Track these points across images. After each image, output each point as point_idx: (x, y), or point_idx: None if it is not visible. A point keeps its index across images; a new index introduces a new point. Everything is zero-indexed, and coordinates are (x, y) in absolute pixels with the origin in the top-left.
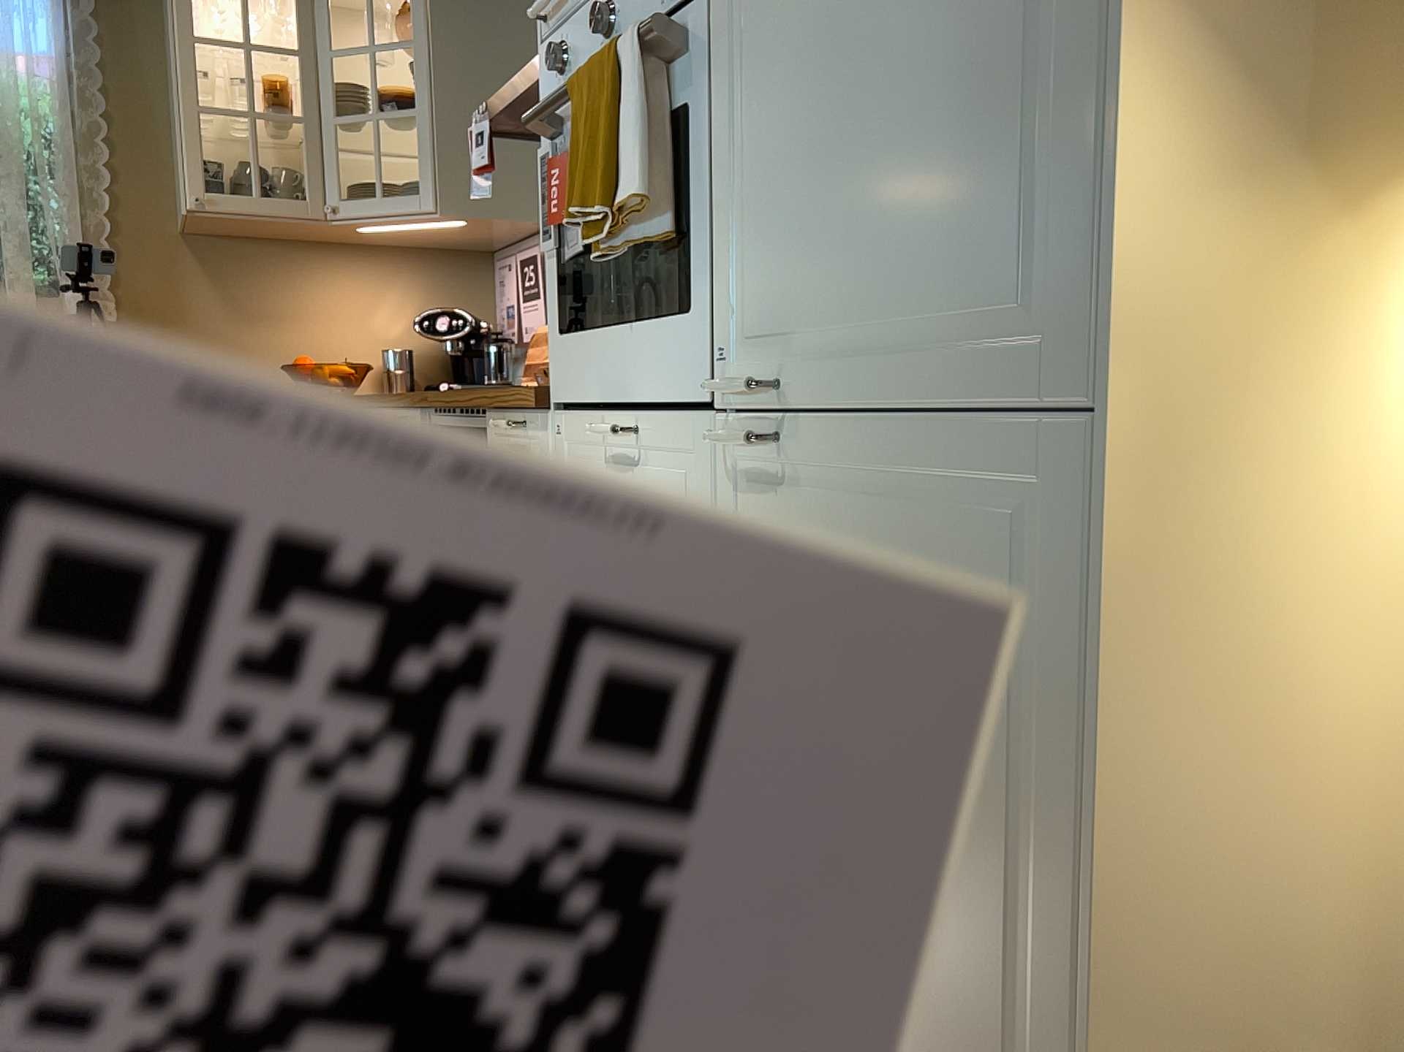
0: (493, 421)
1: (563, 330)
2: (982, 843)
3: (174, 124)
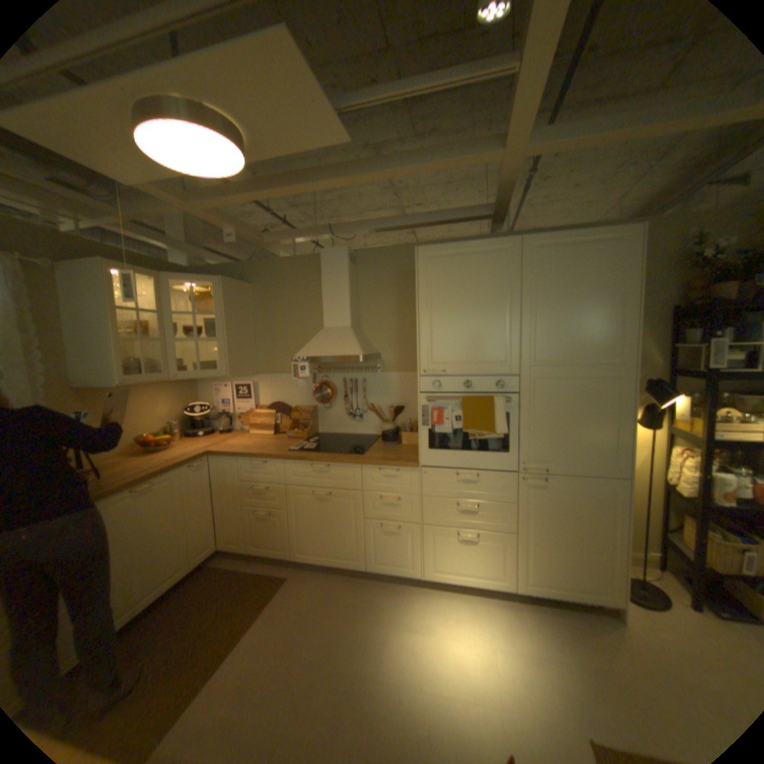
0: (368, 468)
1: (428, 449)
2: (600, 539)
3: (68, 338)
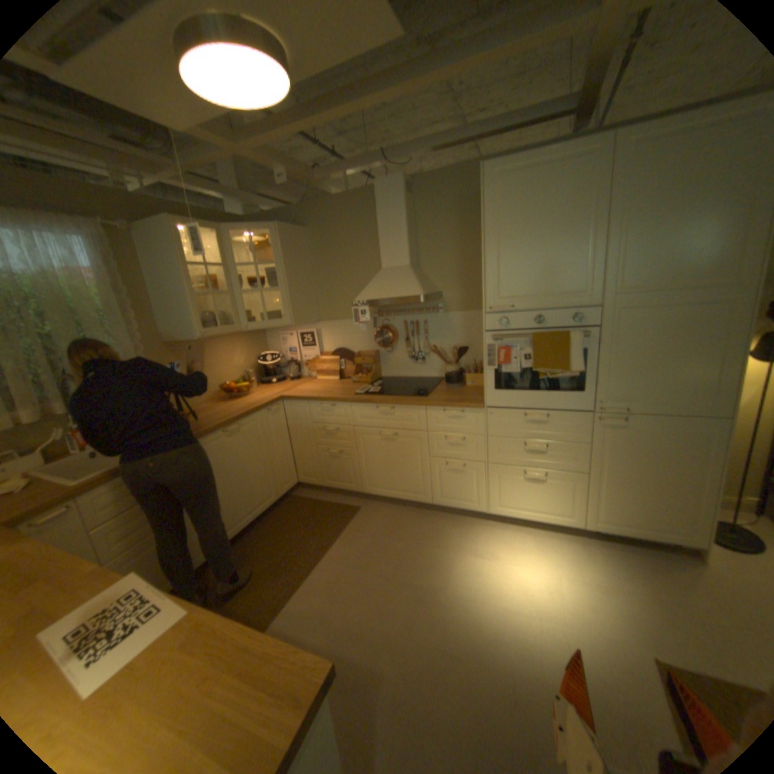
0: (432, 410)
1: (493, 389)
2: (685, 480)
3: (152, 296)
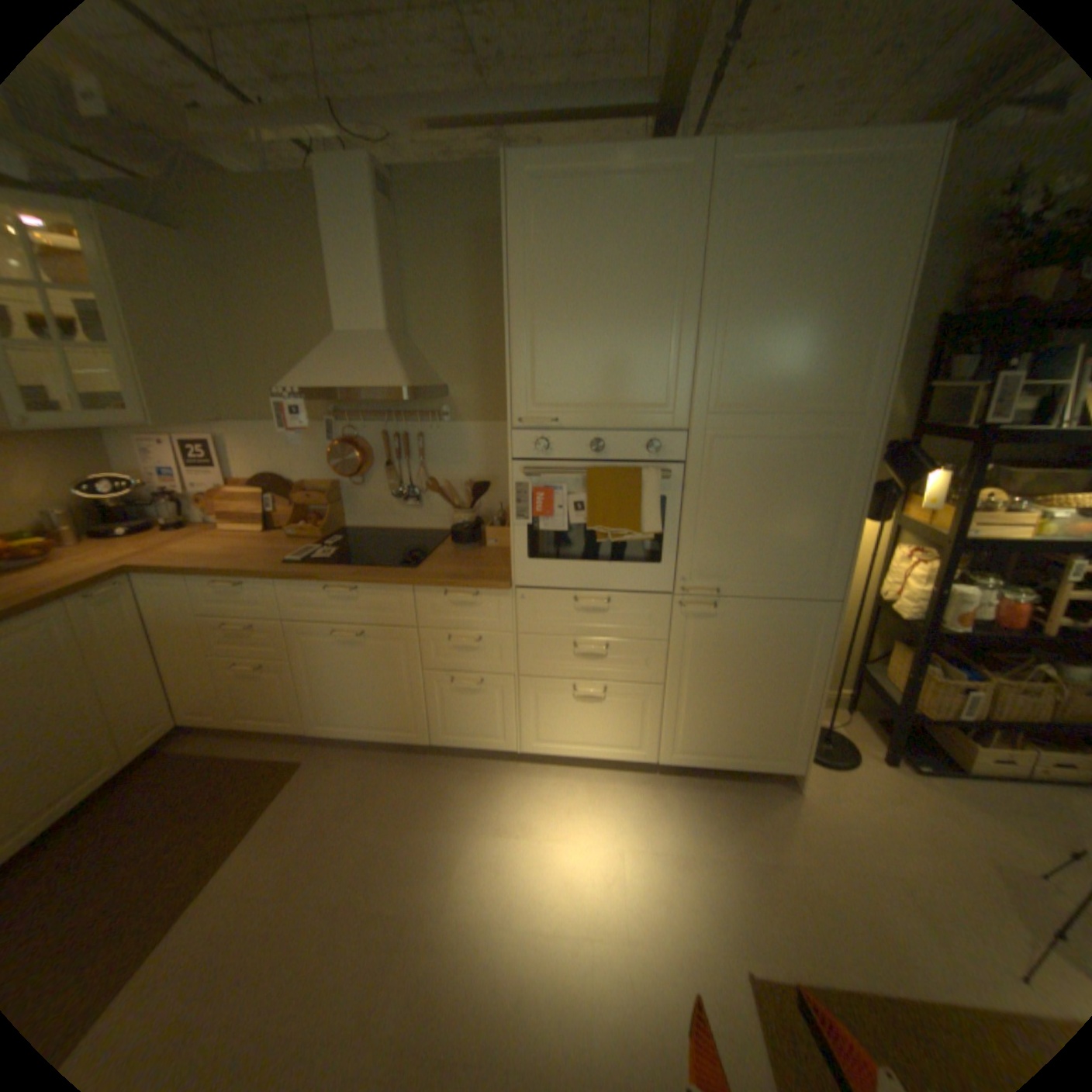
0: (425, 591)
1: (527, 558)
2: (785, 687)
3: None
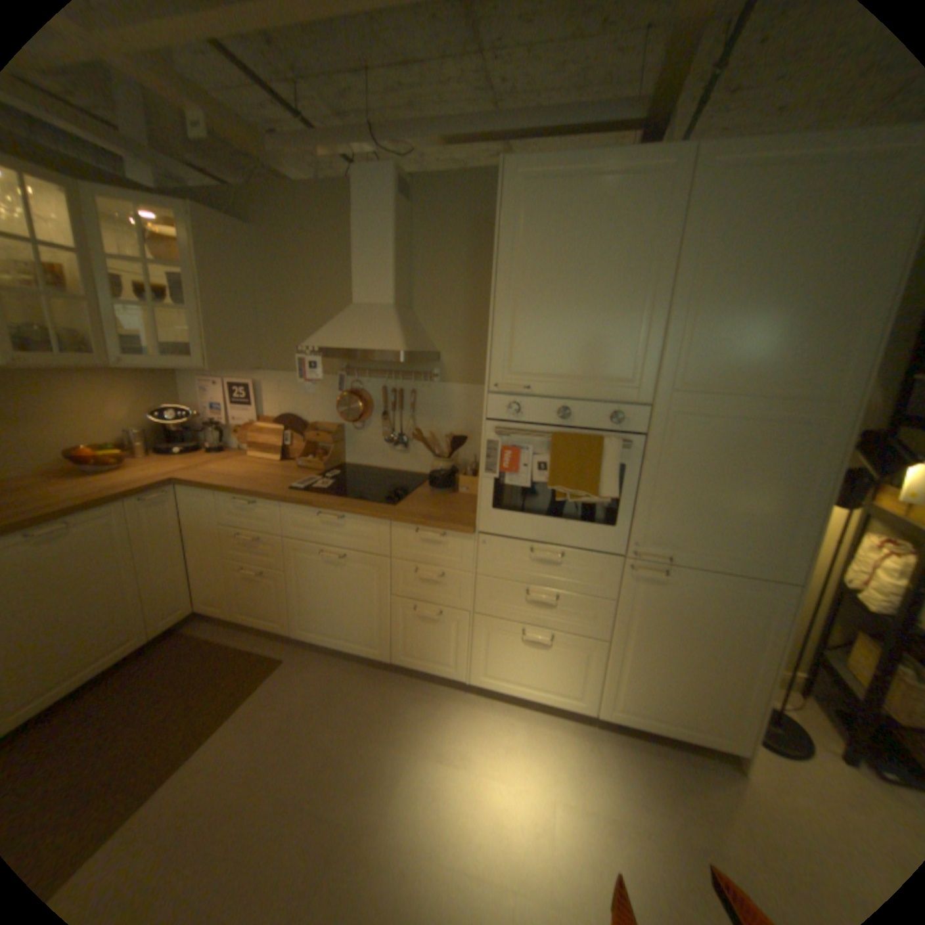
0: (400, 526)
1: (491, 507)
2: (735, 664)
3: None
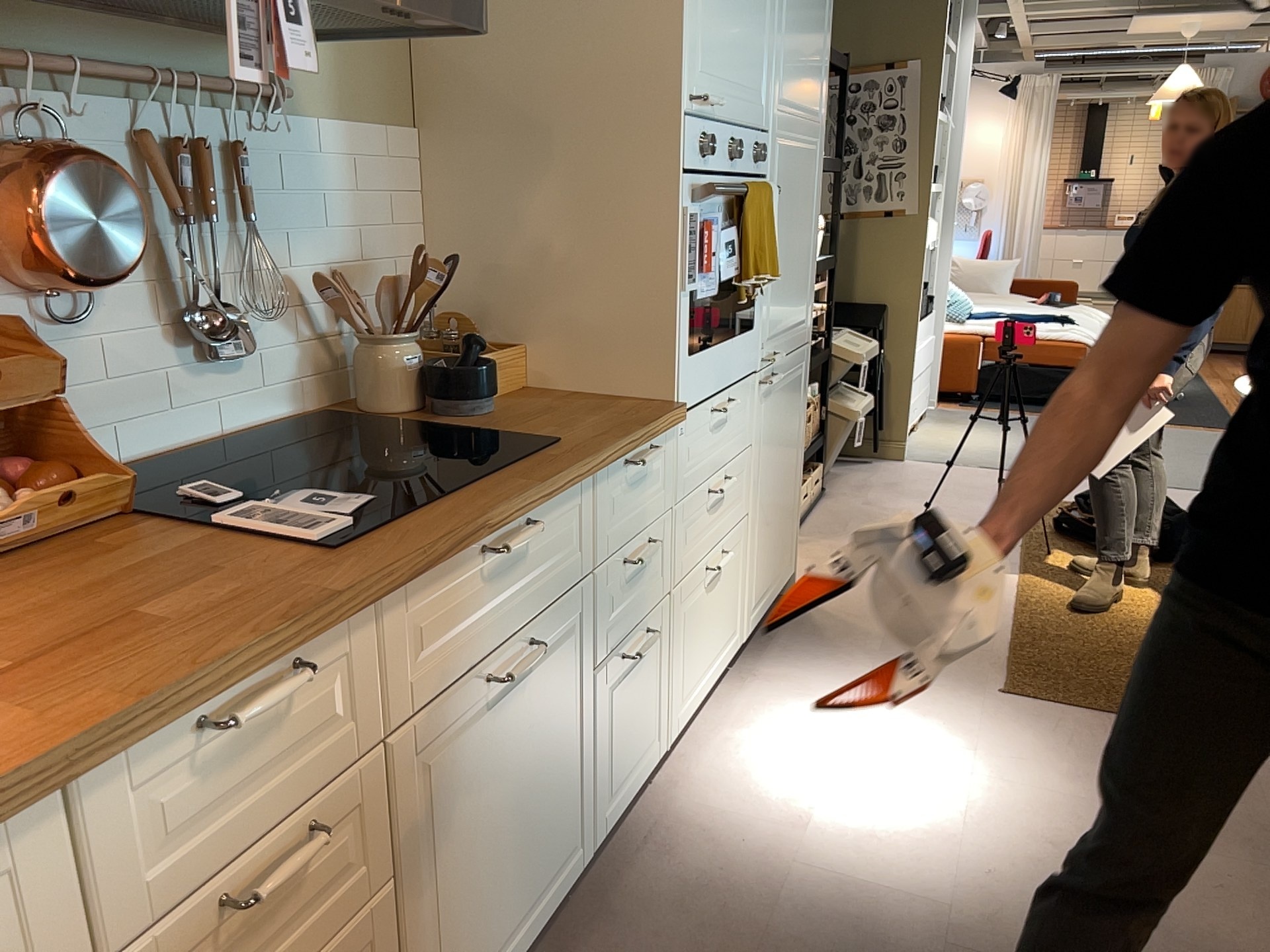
0: (607, 472)
1: (688, 353)
2: (793, 462)
3: None
